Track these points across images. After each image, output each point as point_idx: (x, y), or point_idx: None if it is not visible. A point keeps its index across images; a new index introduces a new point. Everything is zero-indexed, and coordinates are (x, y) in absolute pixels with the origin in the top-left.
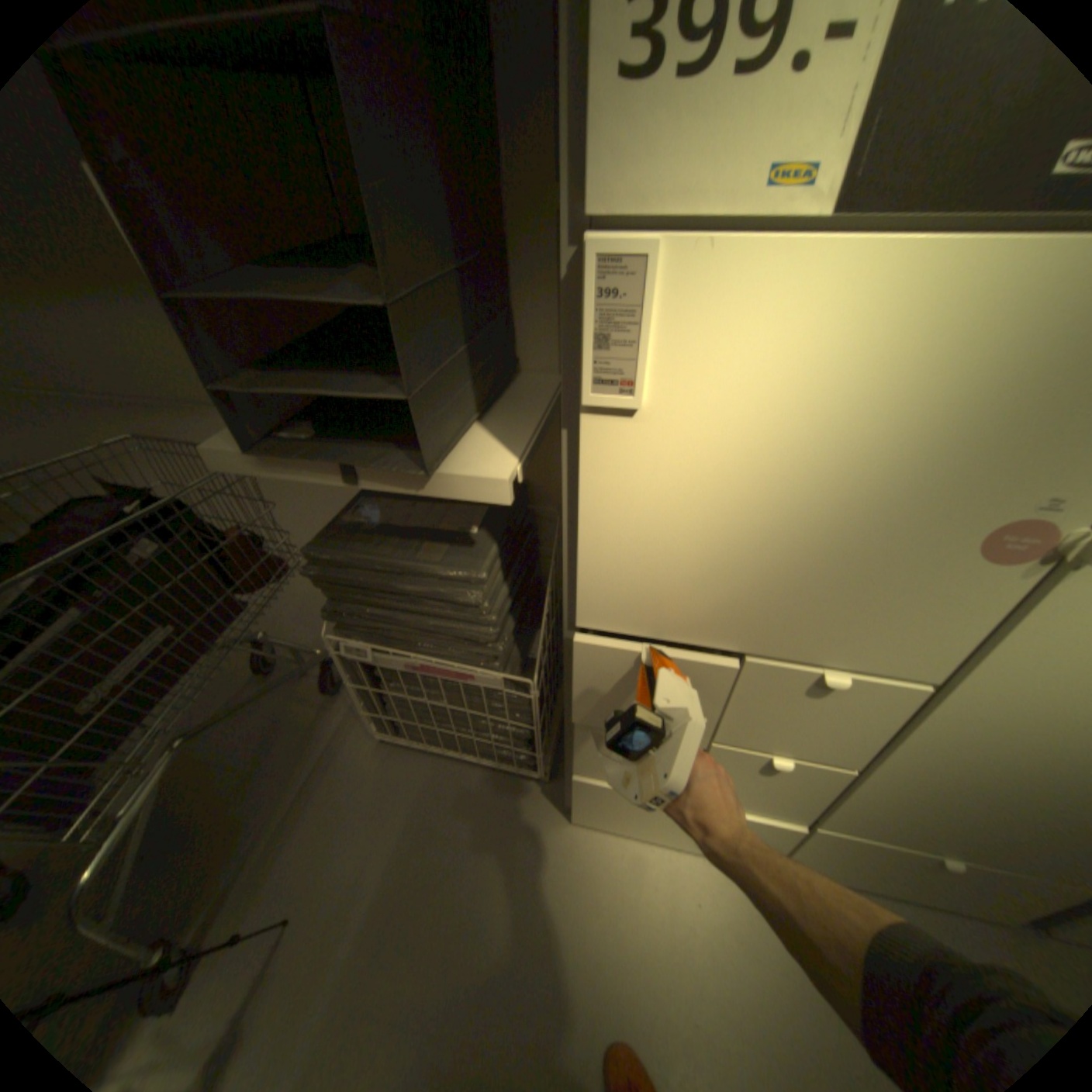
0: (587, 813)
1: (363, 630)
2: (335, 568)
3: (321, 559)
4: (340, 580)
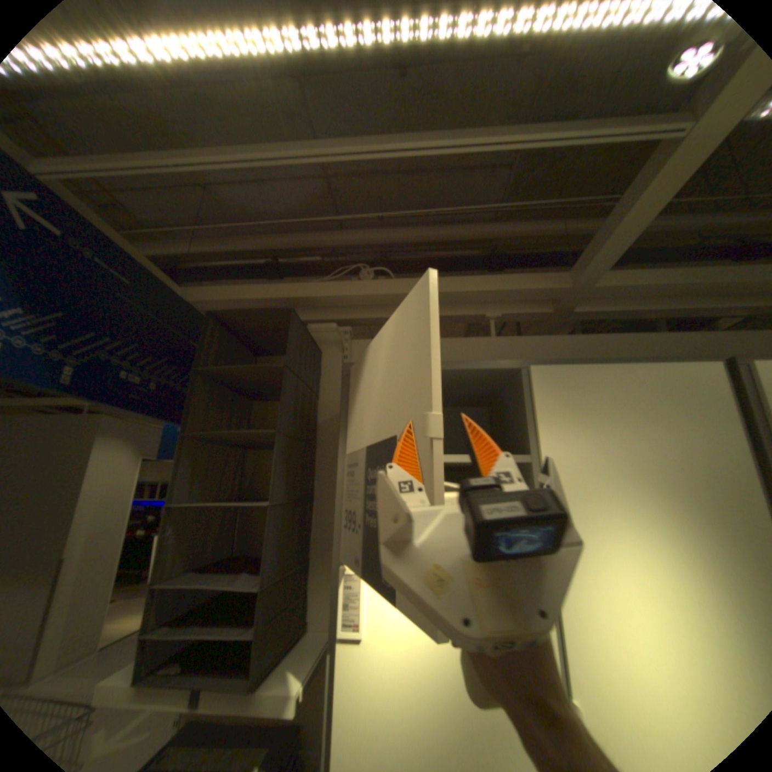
0: None
1: None
2: None
3: None
4: None
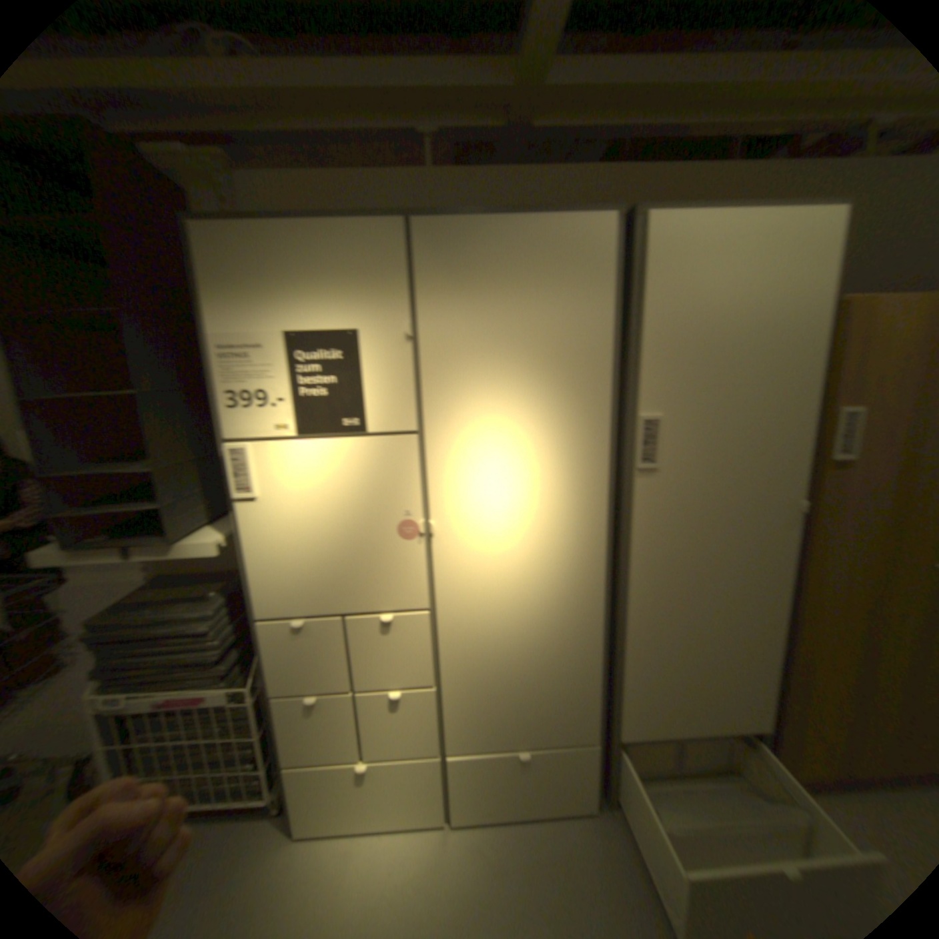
0: (304, 820)
1: (127, 682)
2: (113, 629)
3: (104, 624)
4: (115, 636)
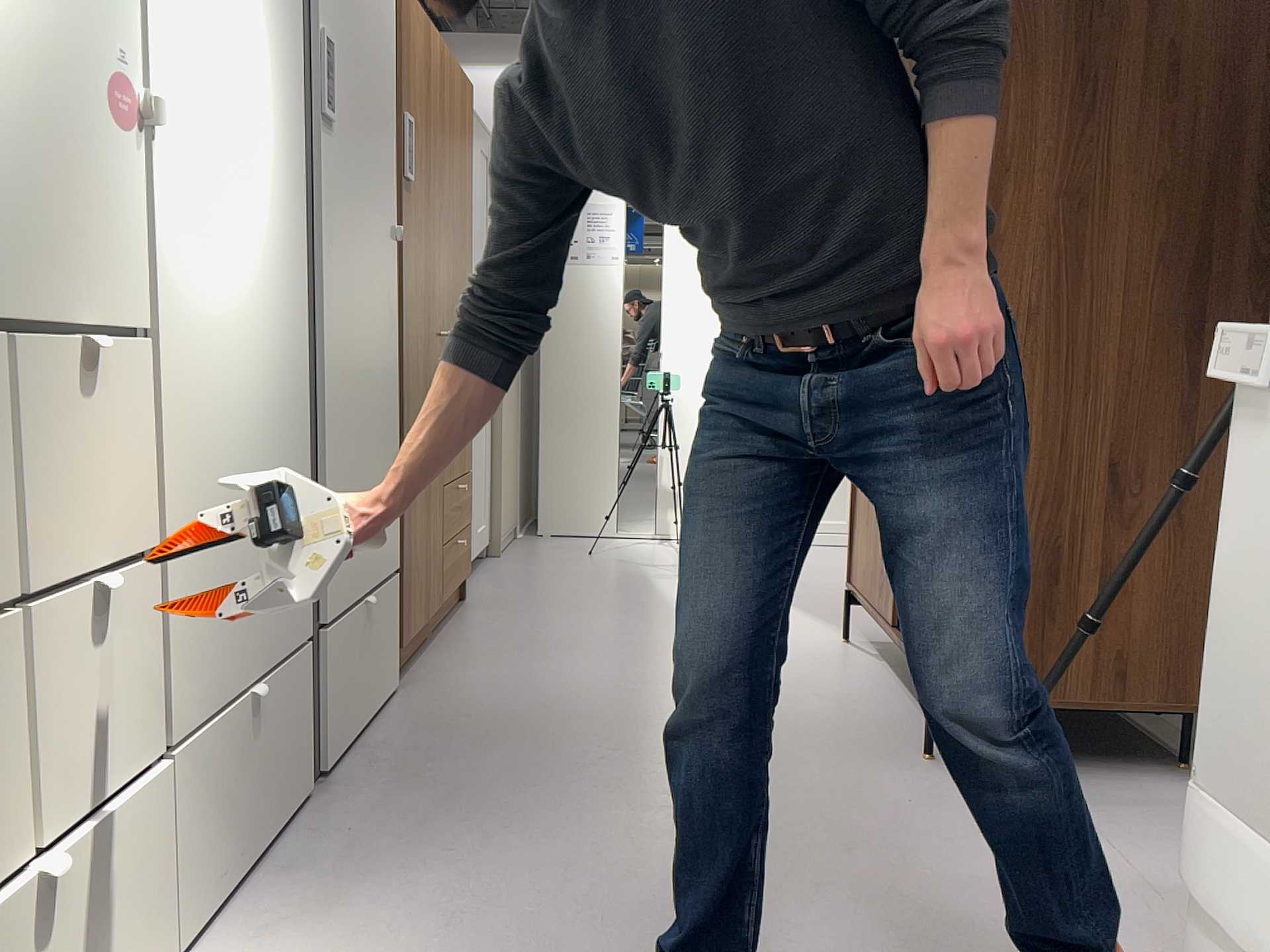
0: None
1: None
2: None
3: None
4: None
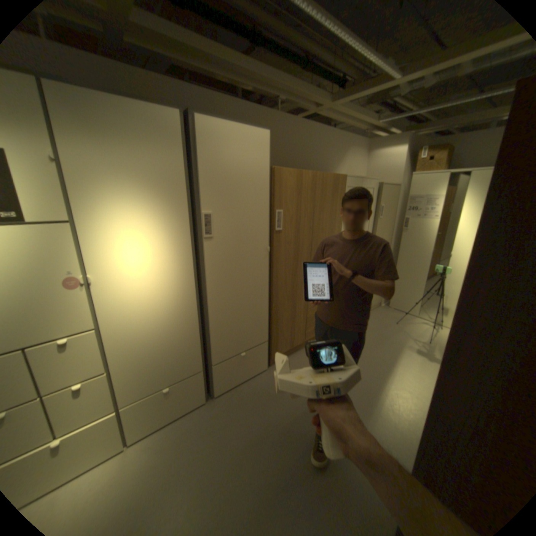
0: None
1: None
2: None
3: None
4: None
